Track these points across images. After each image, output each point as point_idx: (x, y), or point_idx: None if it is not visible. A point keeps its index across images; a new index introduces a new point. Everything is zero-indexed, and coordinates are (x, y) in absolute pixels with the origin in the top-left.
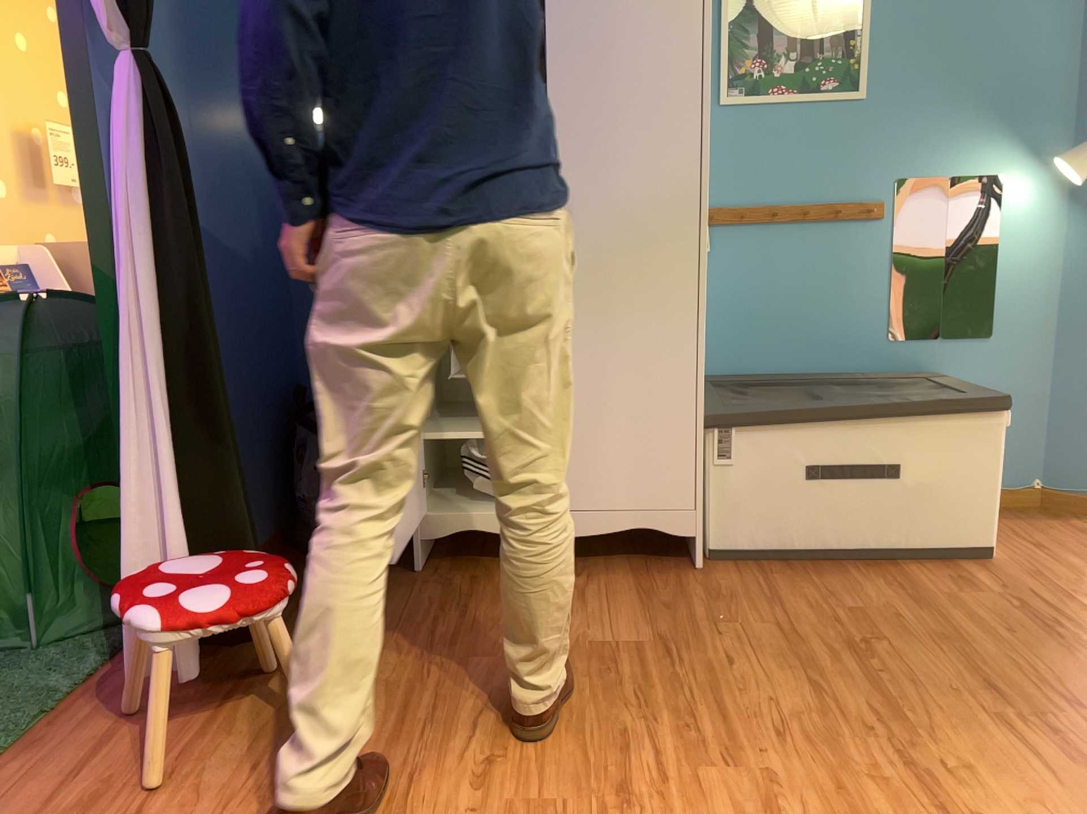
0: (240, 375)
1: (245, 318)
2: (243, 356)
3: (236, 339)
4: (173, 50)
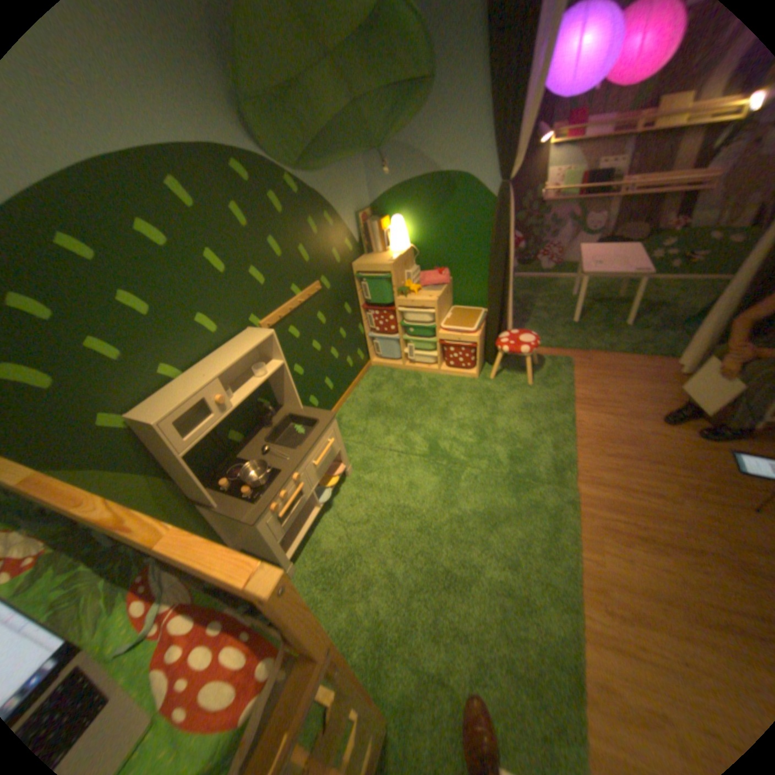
0: None
1: None
2: None
3: None
4: None
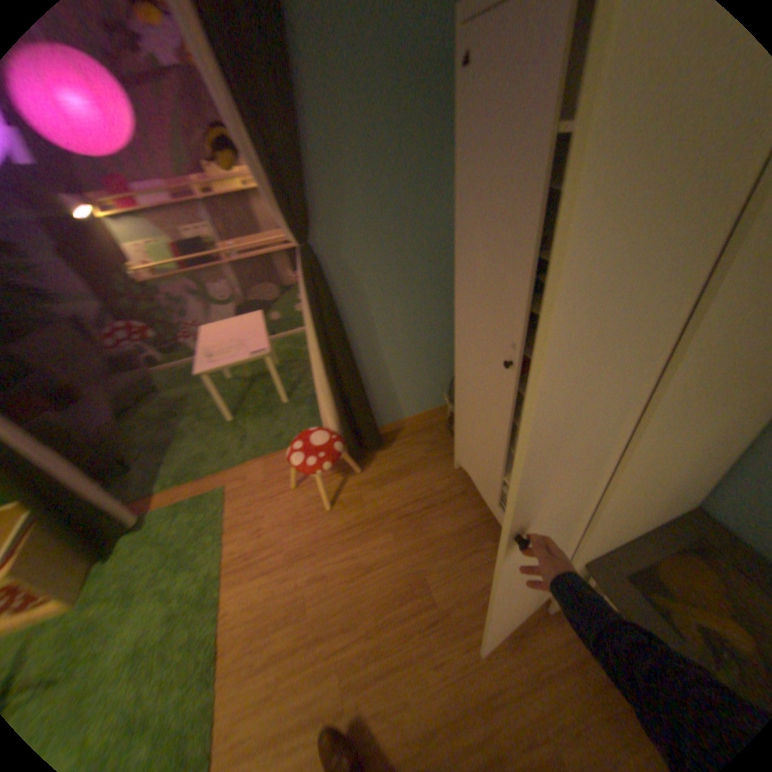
0: (423, 348)
1: (433, 322)
2: (428, 339)
3: (422, 333)
4: (374, 202)
